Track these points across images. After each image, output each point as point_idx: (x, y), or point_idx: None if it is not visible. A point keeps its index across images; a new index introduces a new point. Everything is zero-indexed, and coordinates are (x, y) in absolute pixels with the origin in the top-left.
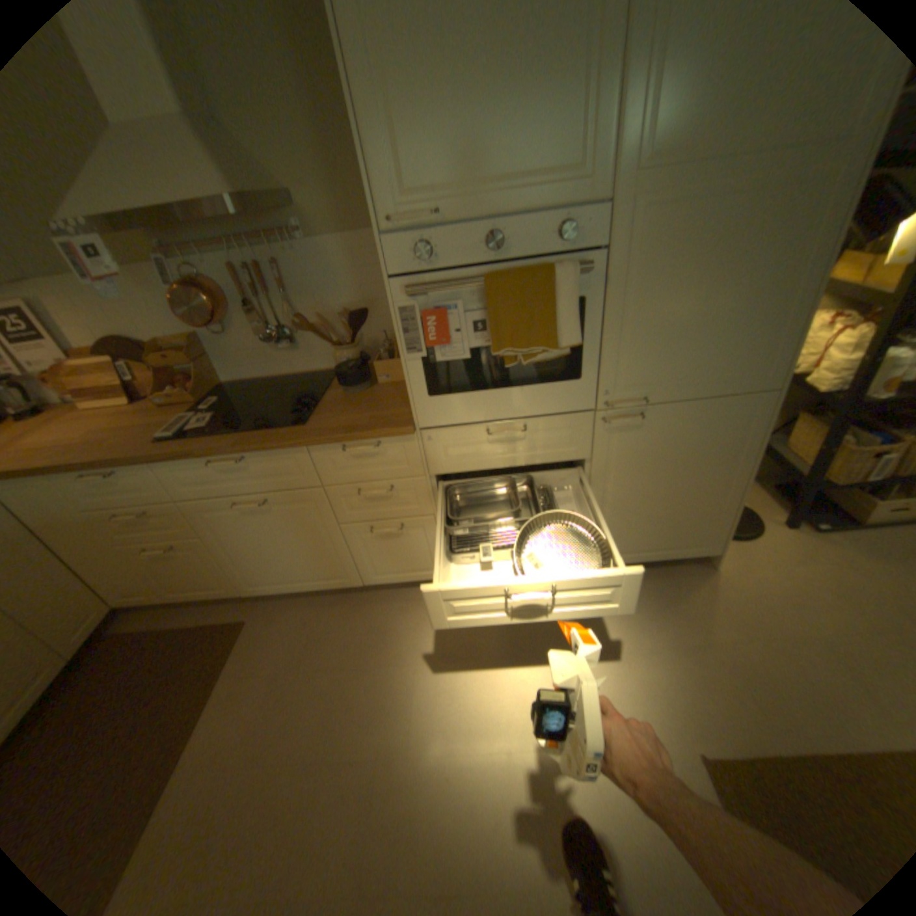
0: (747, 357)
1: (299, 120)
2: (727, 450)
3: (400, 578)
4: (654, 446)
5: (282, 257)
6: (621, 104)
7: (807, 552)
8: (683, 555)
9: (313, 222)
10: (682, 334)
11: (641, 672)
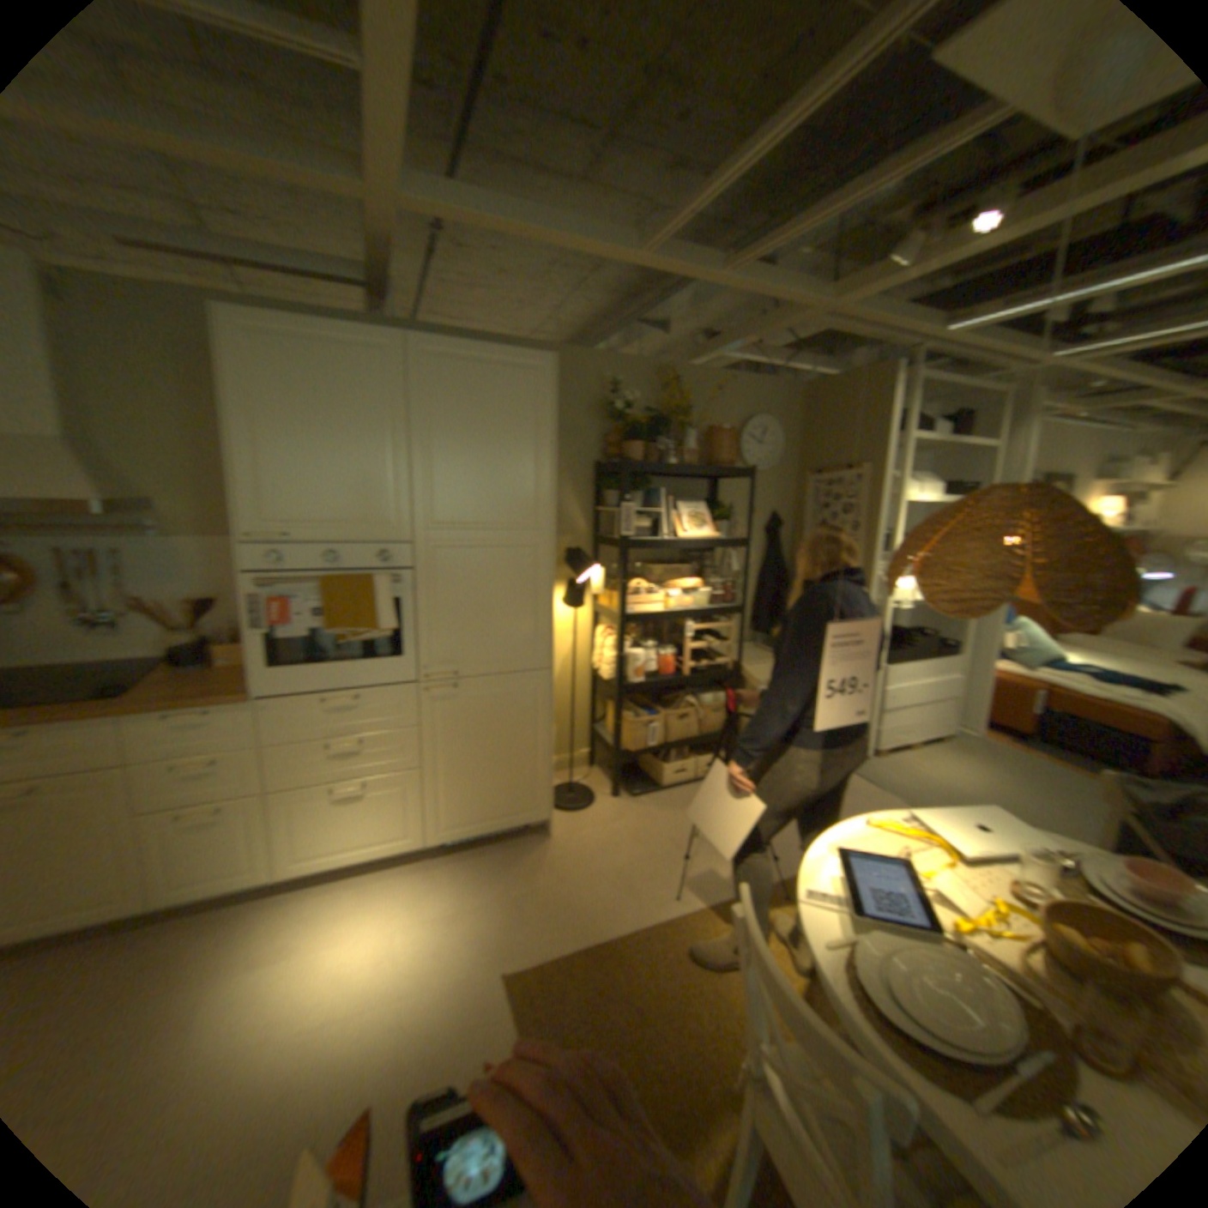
0: (517, 645)
1: (170, 455)
2: (524, 716)
3: (198, 893)
4: (466, 714)
5: (119, 549)
6: (407, 498)
7: (618, 813)
8: (513, 822)
9: (164, 525)
10: (470, 627)
11: (462, 928)
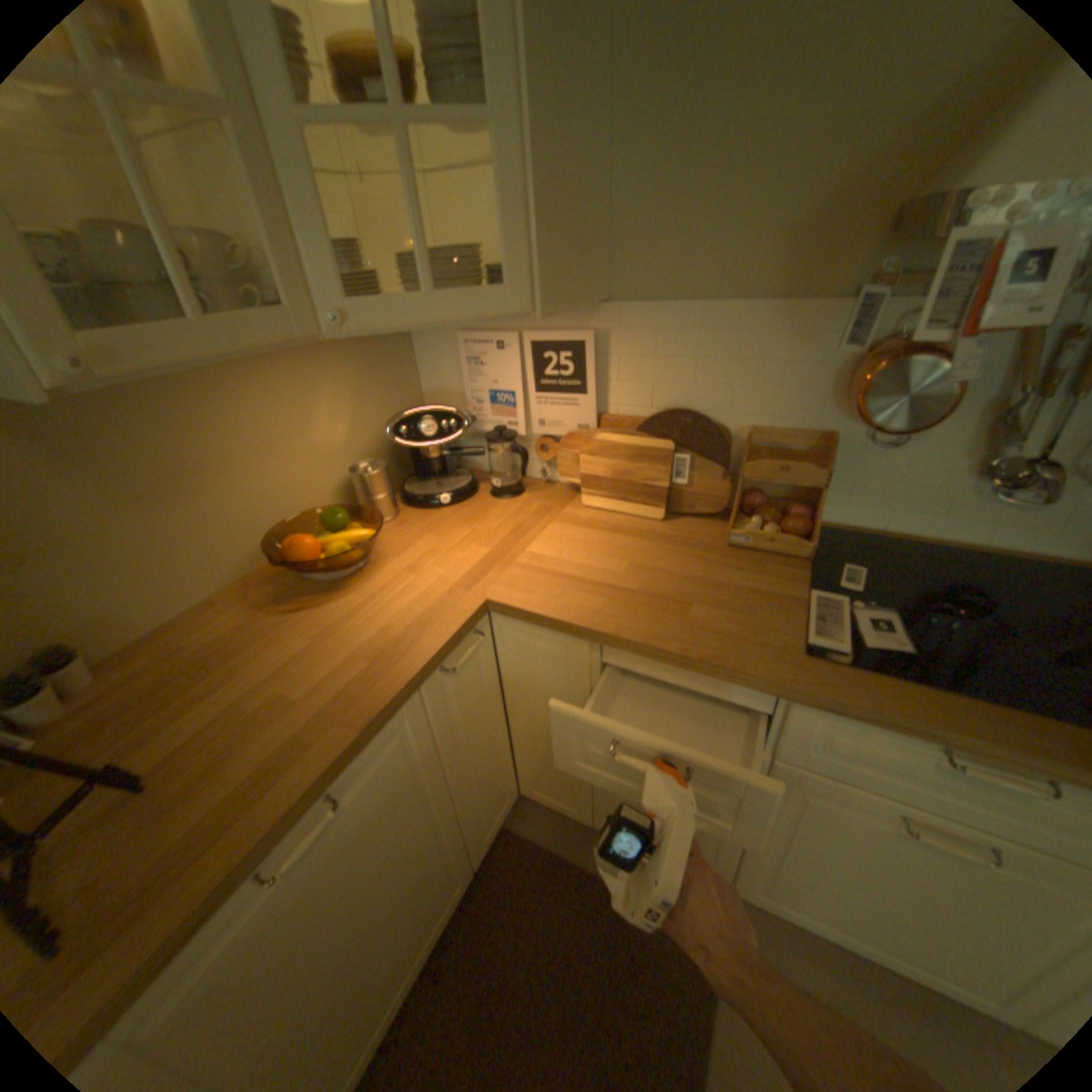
0: None
1: None
2: None
3: None
4: None
5: None
6: None
7: None
8: None
9: None
10: None
11: None
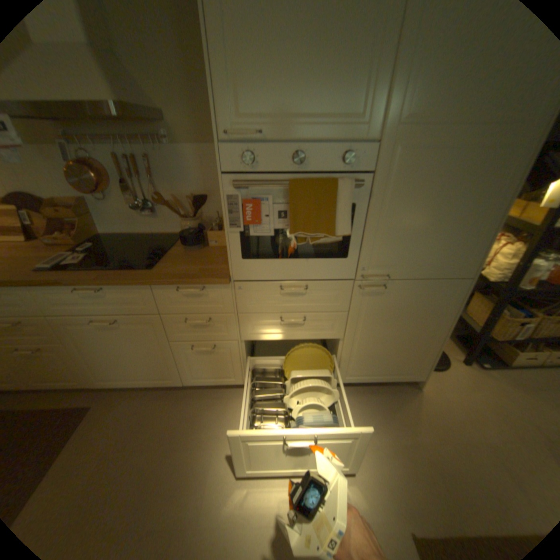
0: (456, 255)
1: (173, 63)
2: (437, 314)
3: (210, 382)
4: (391, 307)
5: (152, 152)
6: (394, 76)
7: (477, 382)
8: (402, 379)
9: (176, 132)
10: (417, 235)
11: (372, 464)
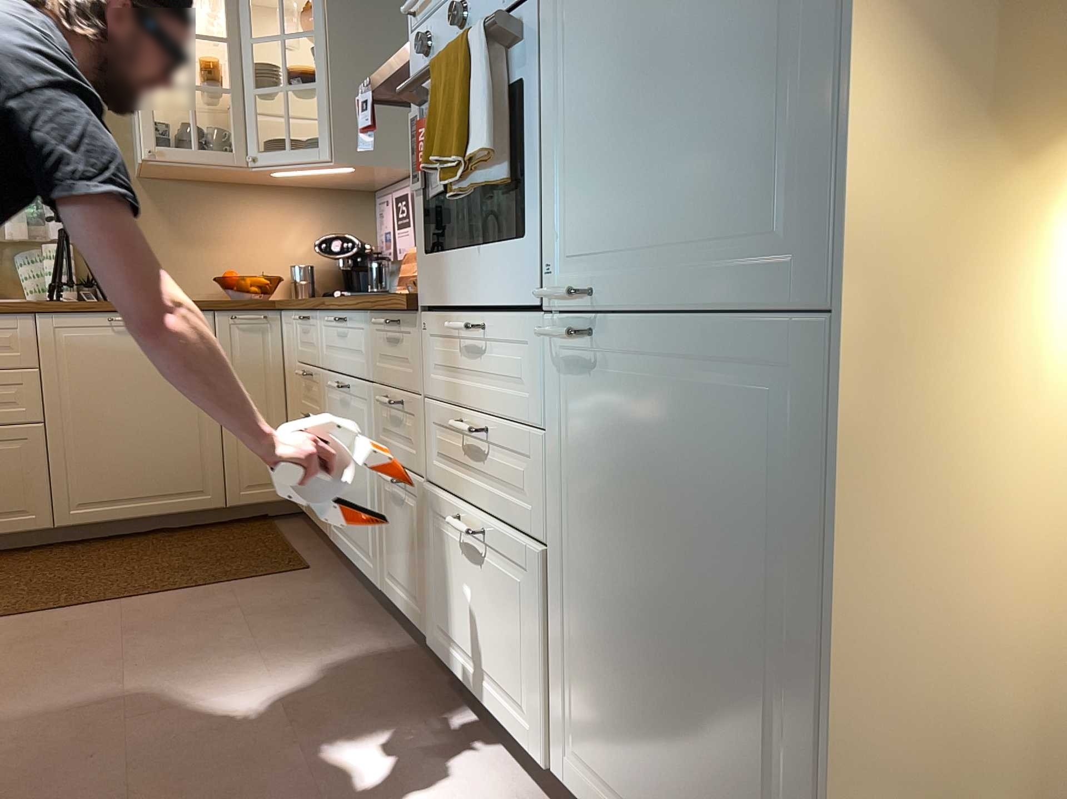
0: (751, 195)
1: None
2: (765, 519)
3: (401, 602)
4: (627, 438)
5: None
6: None
7: None
8: None
9: None
10: (636, 136)
11: None
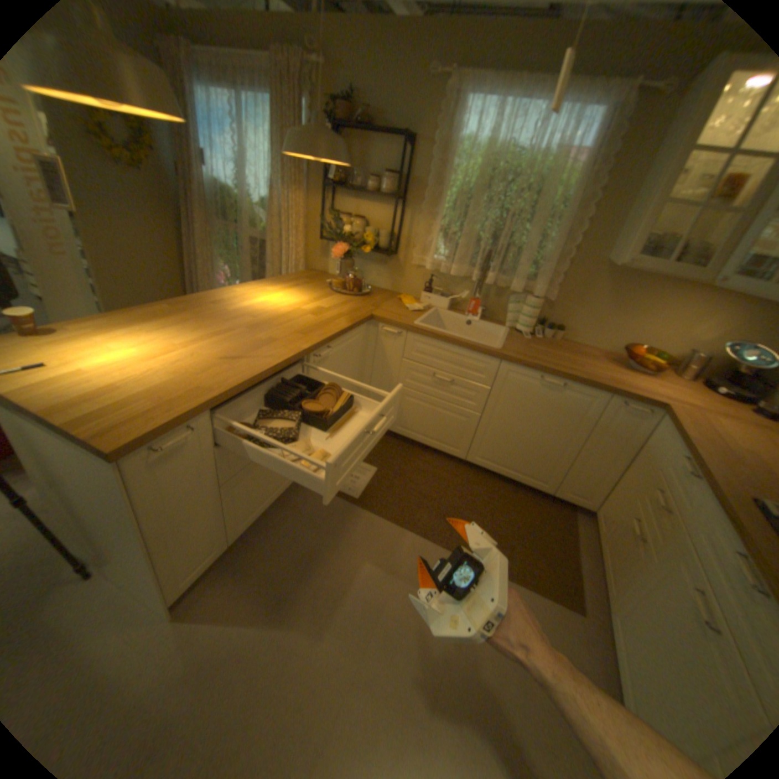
0: None
1: None
2: None
3: None
4: None
5: None
6: None
7: None
8: None
9: None
10: None
11: None
